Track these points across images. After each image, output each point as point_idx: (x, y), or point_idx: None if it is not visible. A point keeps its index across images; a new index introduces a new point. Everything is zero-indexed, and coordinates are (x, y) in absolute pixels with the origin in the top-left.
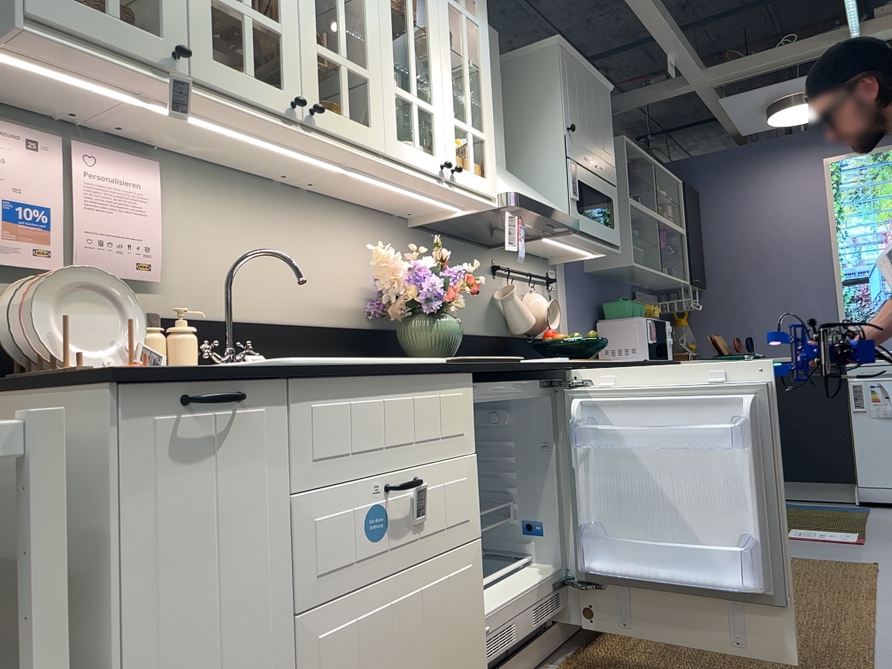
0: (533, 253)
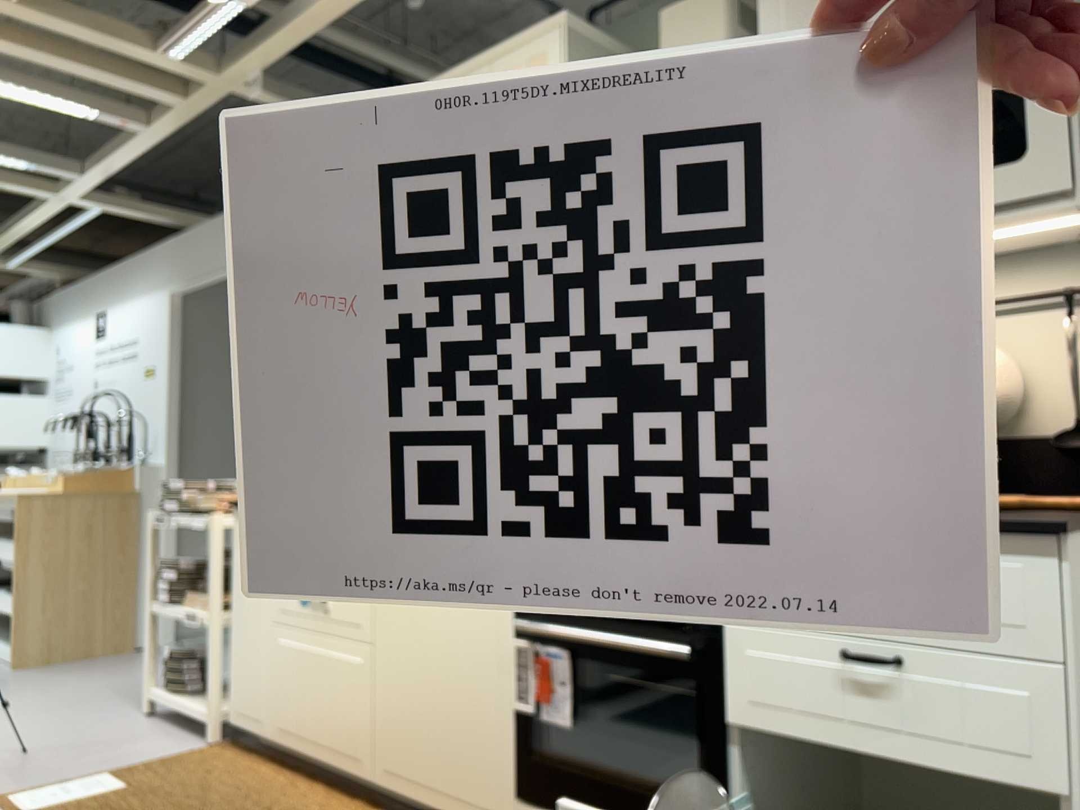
0: (997, 252)
